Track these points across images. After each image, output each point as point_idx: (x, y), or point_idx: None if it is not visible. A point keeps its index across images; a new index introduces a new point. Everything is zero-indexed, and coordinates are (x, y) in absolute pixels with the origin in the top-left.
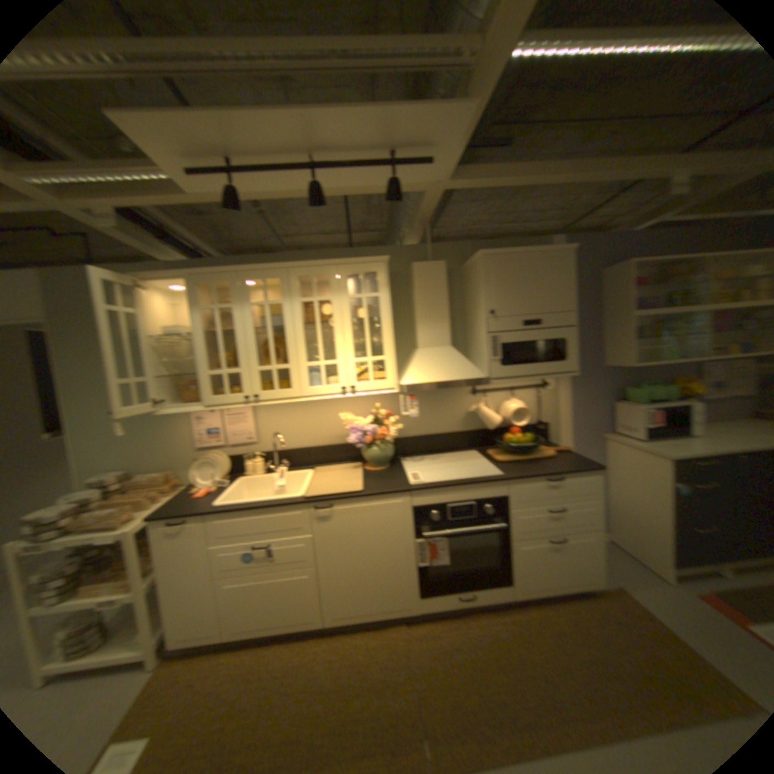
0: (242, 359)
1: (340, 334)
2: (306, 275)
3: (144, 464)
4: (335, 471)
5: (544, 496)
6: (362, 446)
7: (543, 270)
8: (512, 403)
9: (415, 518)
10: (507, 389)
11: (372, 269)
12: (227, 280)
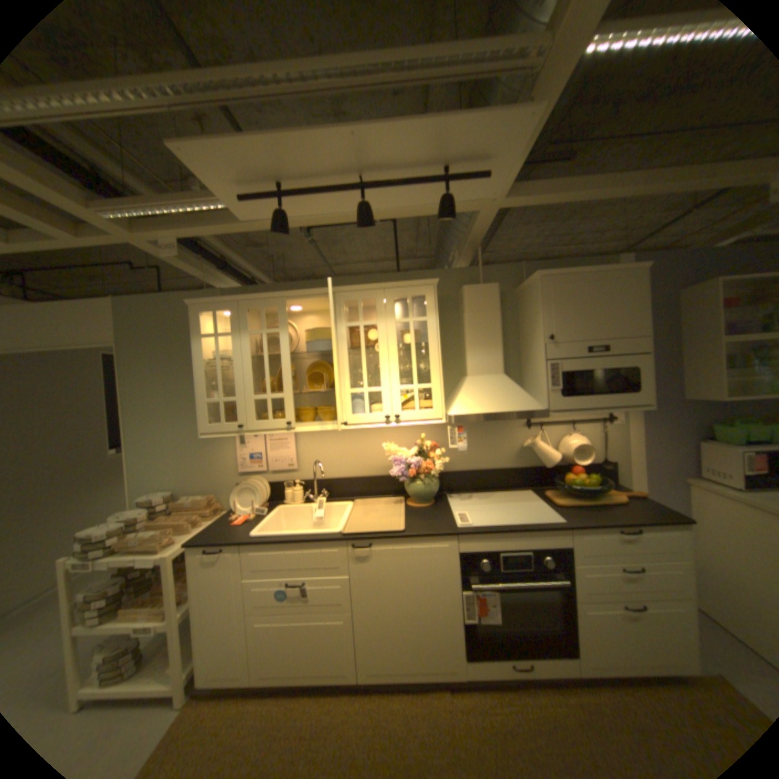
0: (283, 383)
1: (383, 360)
2: (351, 300)
3: (185, 486)
4: (373, 504)
5: (615, 551)
6: (403, 479)
7: (609, 292)
8: (571, 438)
9: (460, 566)
10: (566, 422)
11: (418, 293)
12: (273, 305)
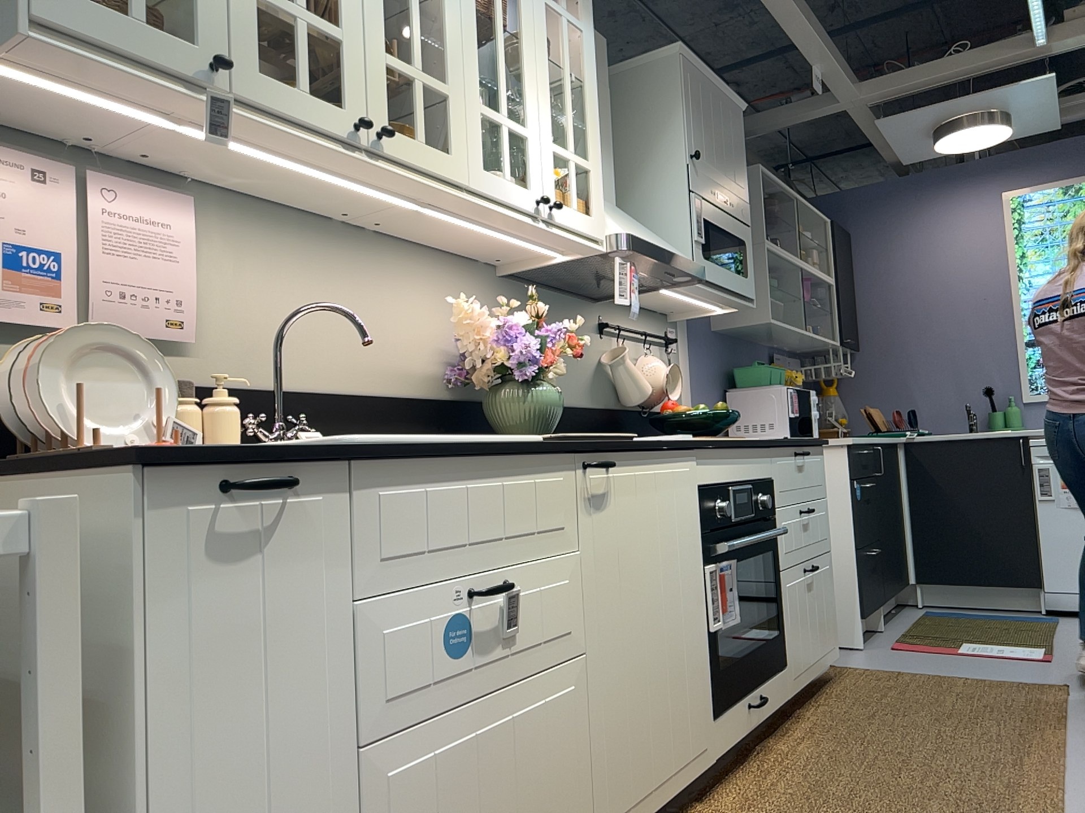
0: None
1: (530, 68)
2: None
3: None
4: None
5: (795, 481)
6: (498, 386)
7: (725, 122)
8: (653, 359)
9: (698, 514)
10: (636, 336)
11: None
12: None
